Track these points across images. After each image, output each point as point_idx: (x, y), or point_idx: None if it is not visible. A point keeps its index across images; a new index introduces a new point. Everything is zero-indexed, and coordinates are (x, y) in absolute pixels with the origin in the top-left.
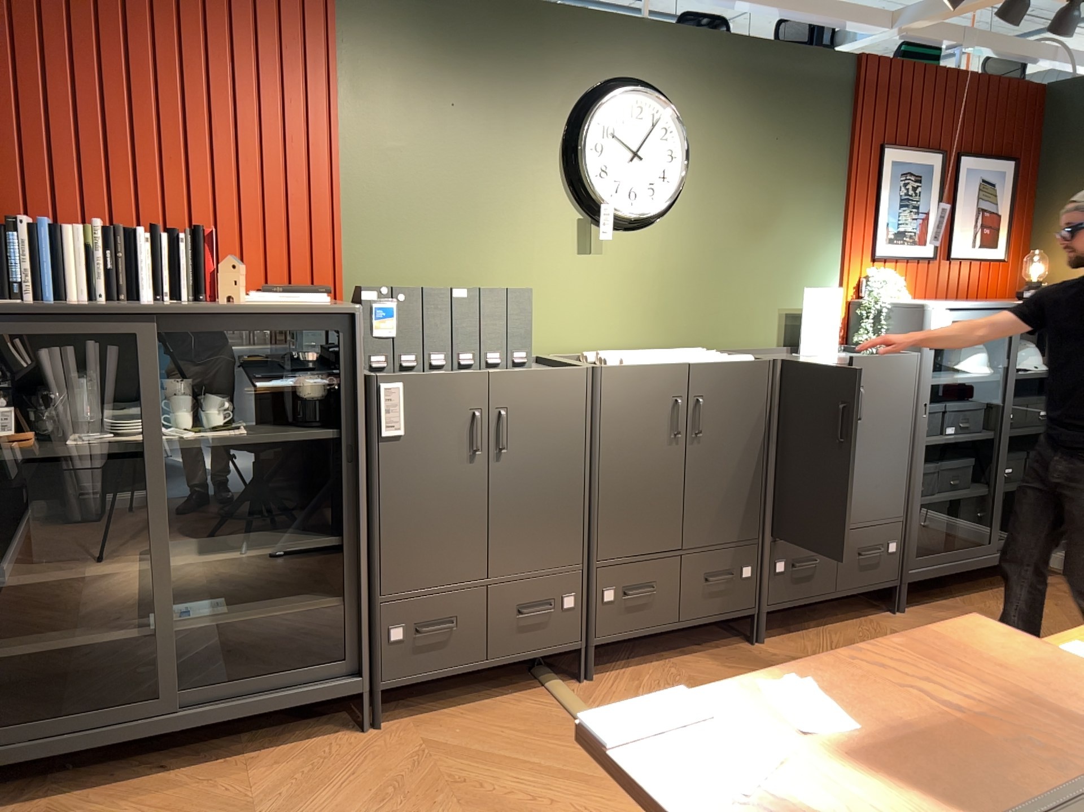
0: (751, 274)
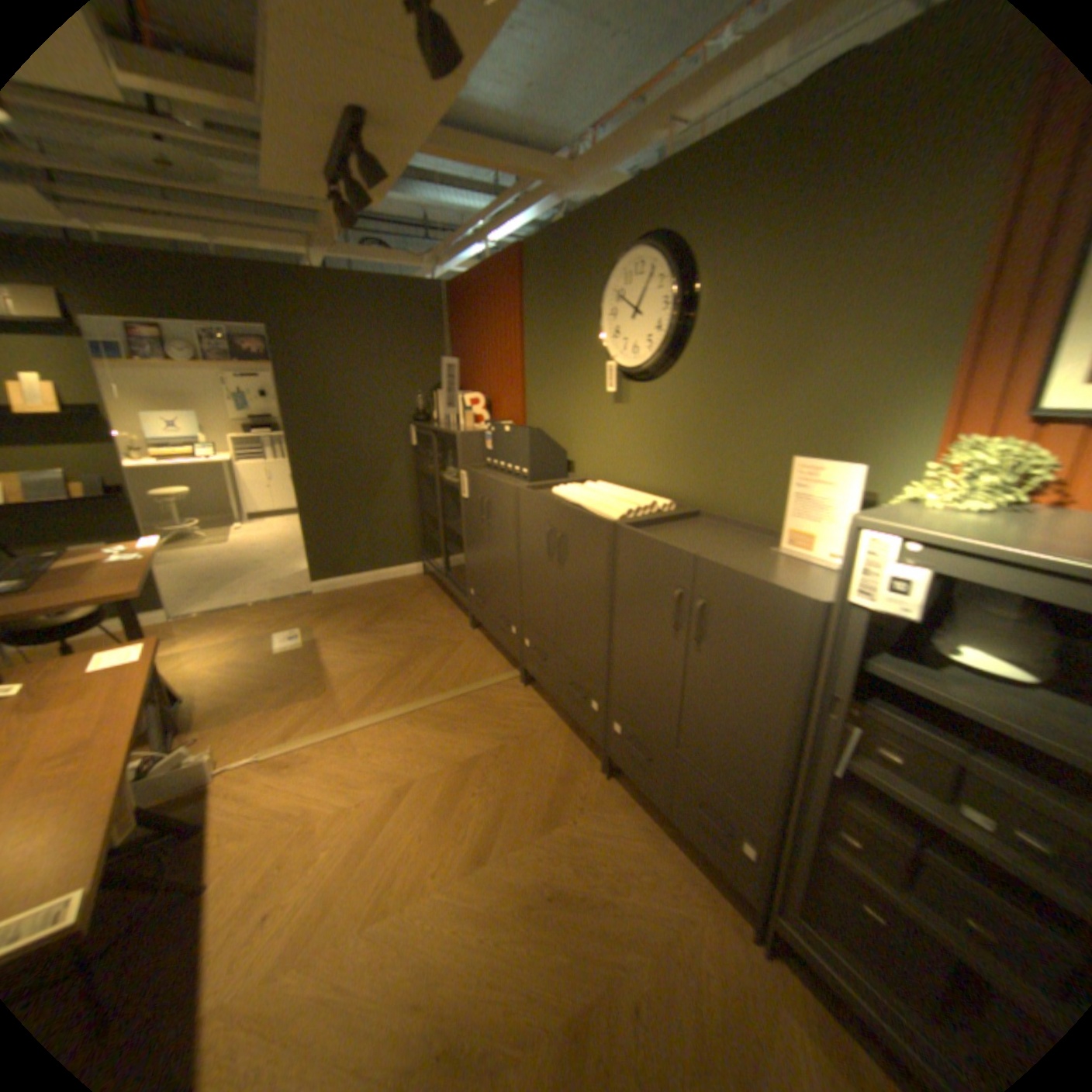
0: (764, 429)
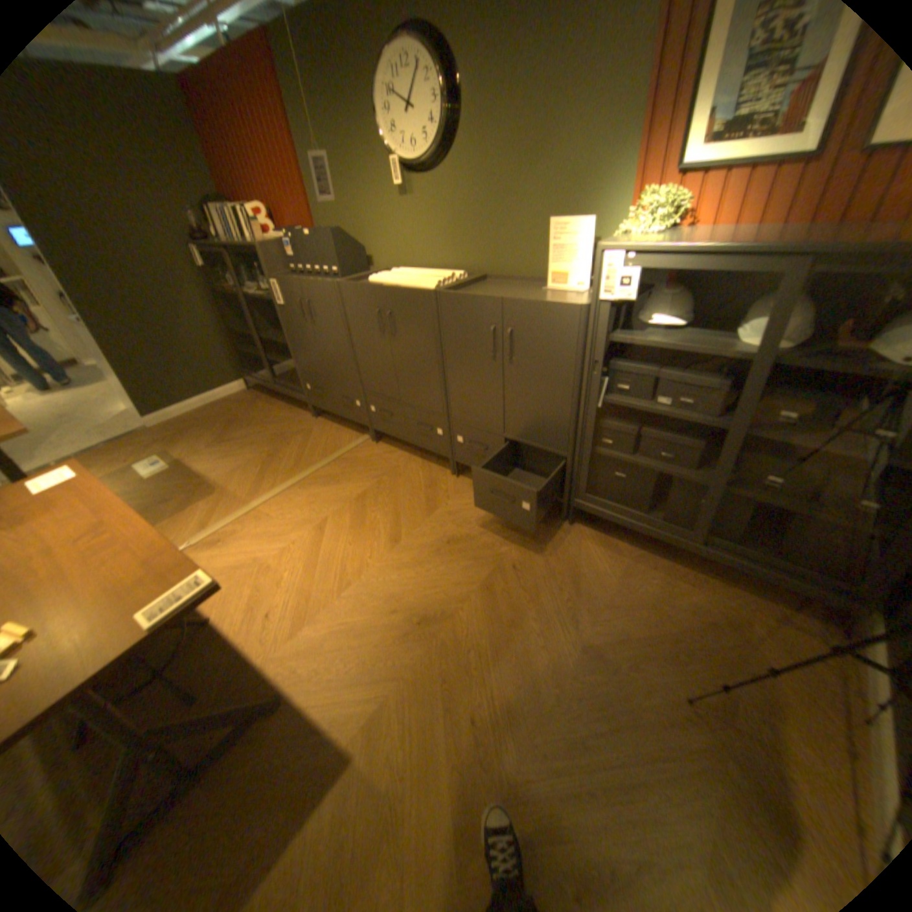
0: (524, 202)
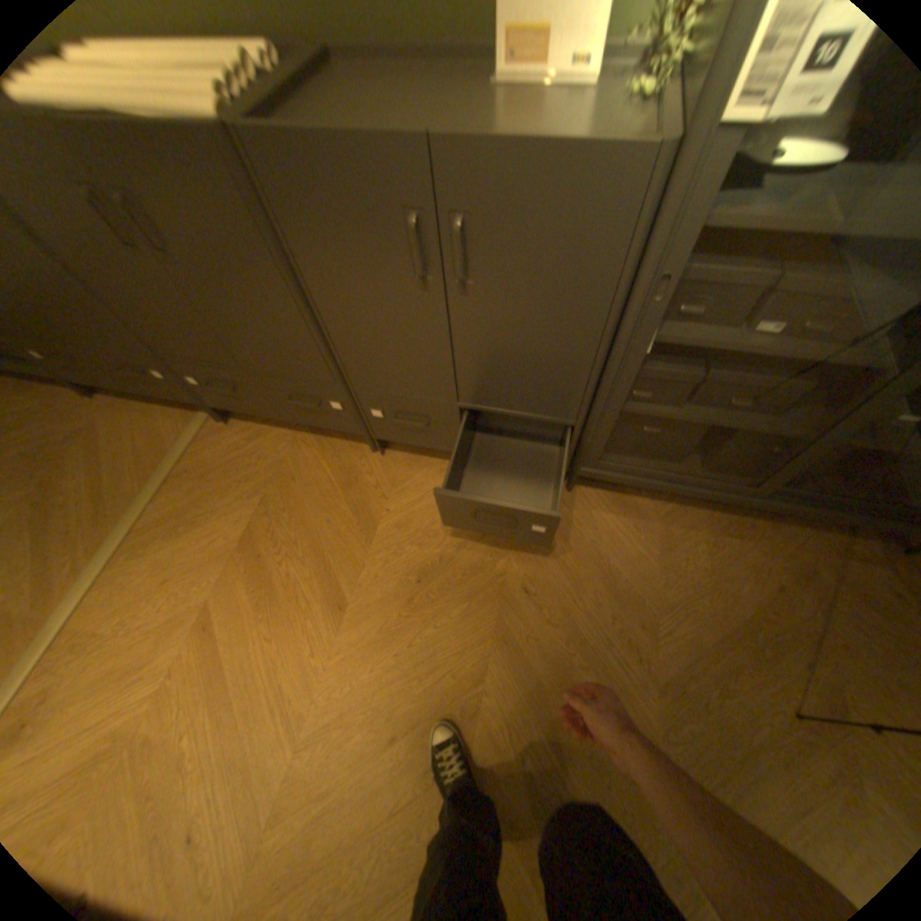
0: None
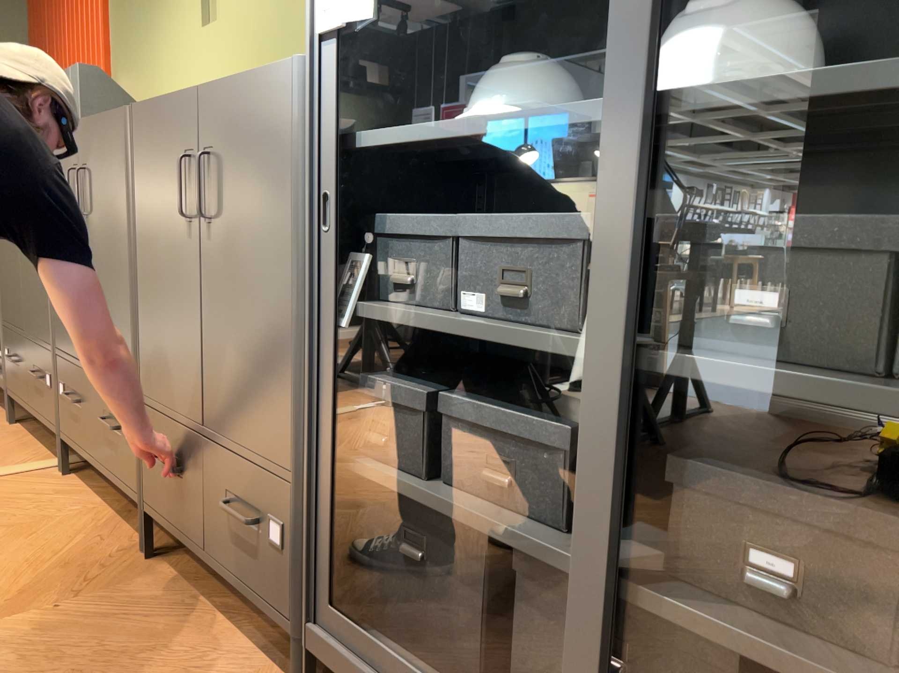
0: None
